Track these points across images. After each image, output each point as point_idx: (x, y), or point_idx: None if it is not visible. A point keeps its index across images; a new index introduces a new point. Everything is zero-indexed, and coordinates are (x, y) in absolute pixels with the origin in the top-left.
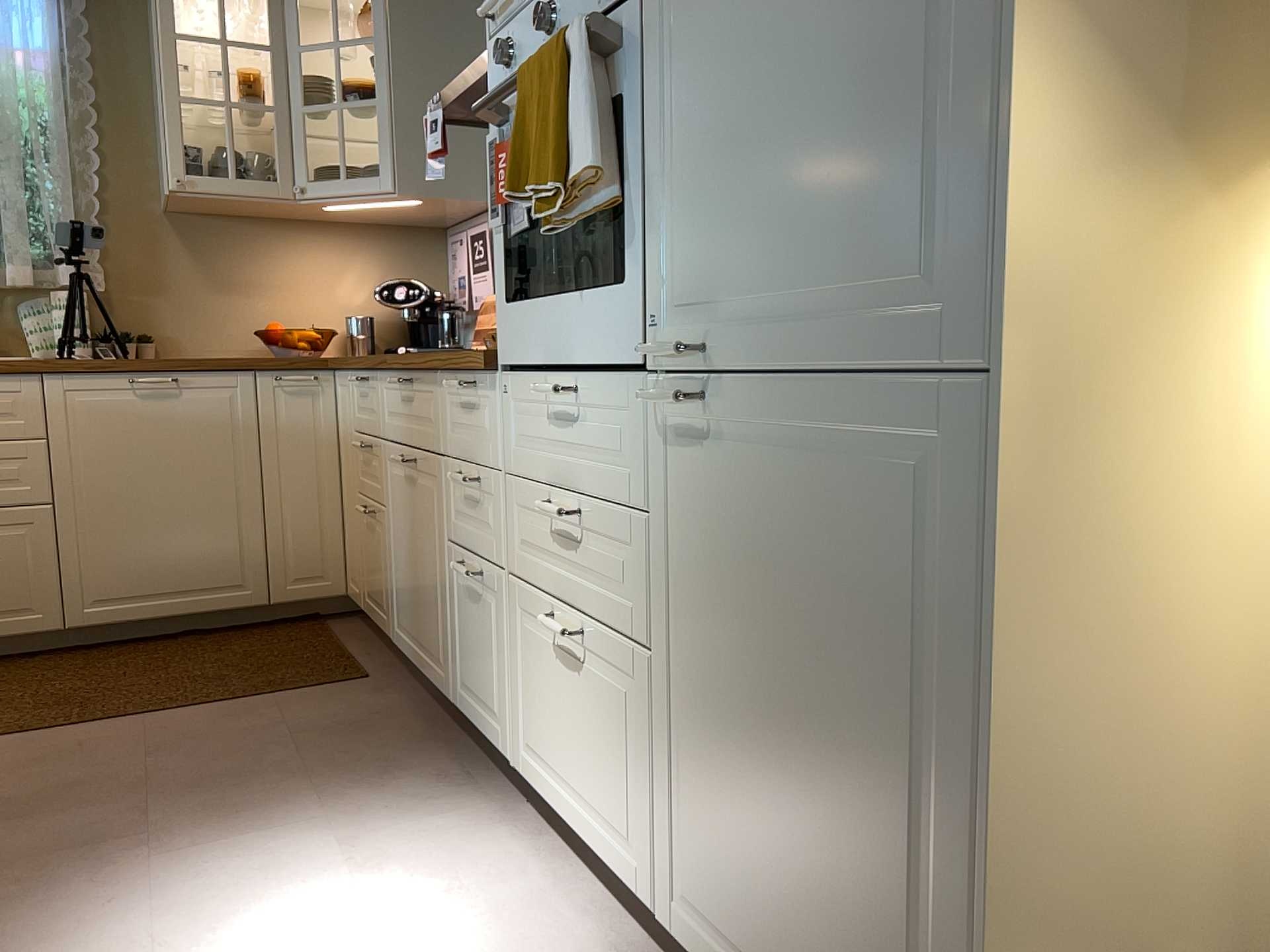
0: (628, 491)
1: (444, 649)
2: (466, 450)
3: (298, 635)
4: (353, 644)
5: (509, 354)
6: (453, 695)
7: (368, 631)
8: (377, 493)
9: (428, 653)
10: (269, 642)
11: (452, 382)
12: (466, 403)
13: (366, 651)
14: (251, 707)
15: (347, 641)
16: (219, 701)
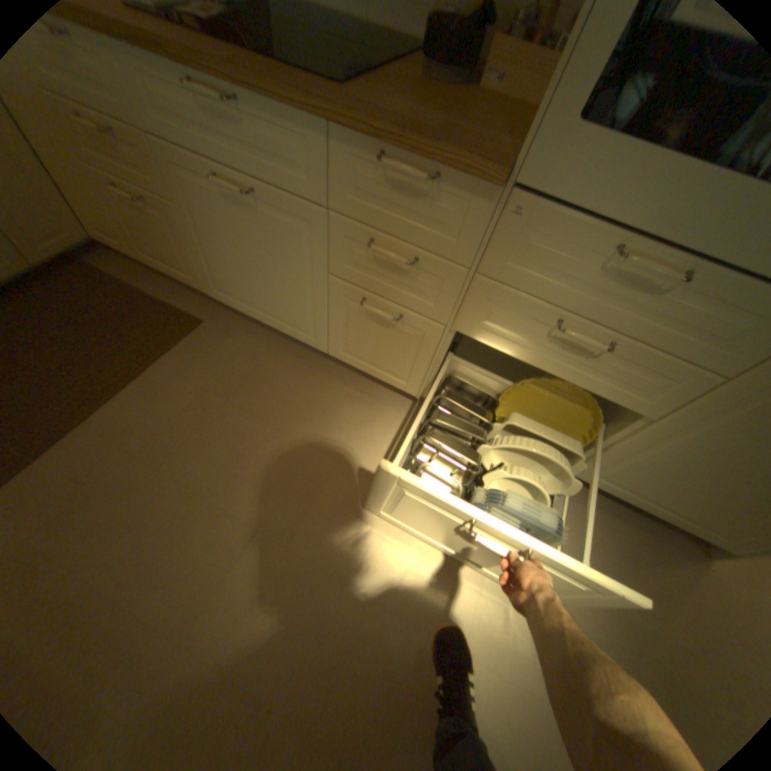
0: (706, 355)
1: (314, 326)
2: (390, 223)
3: (84, 285)
4: (142, 284)
5: (548, 177)
6: (327, 349)
7: (135, 265)
8: (144, 181)
9: (282, 319)
10: (67, 300)
11: (369, 146)
12: (401, 179)
13: (163, 289)
14: (155, 380)
15: (132, 281)
16: (121, 383)
